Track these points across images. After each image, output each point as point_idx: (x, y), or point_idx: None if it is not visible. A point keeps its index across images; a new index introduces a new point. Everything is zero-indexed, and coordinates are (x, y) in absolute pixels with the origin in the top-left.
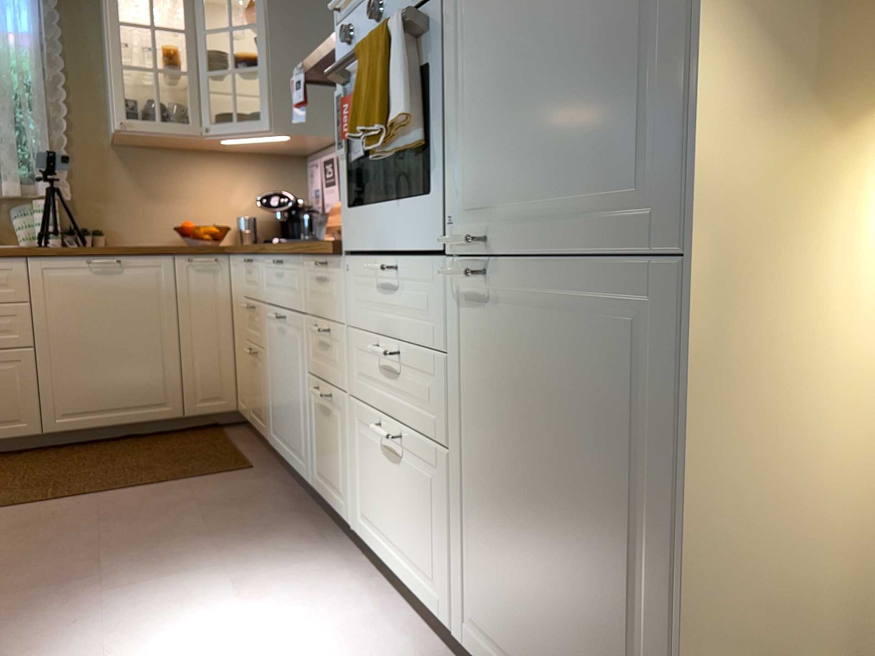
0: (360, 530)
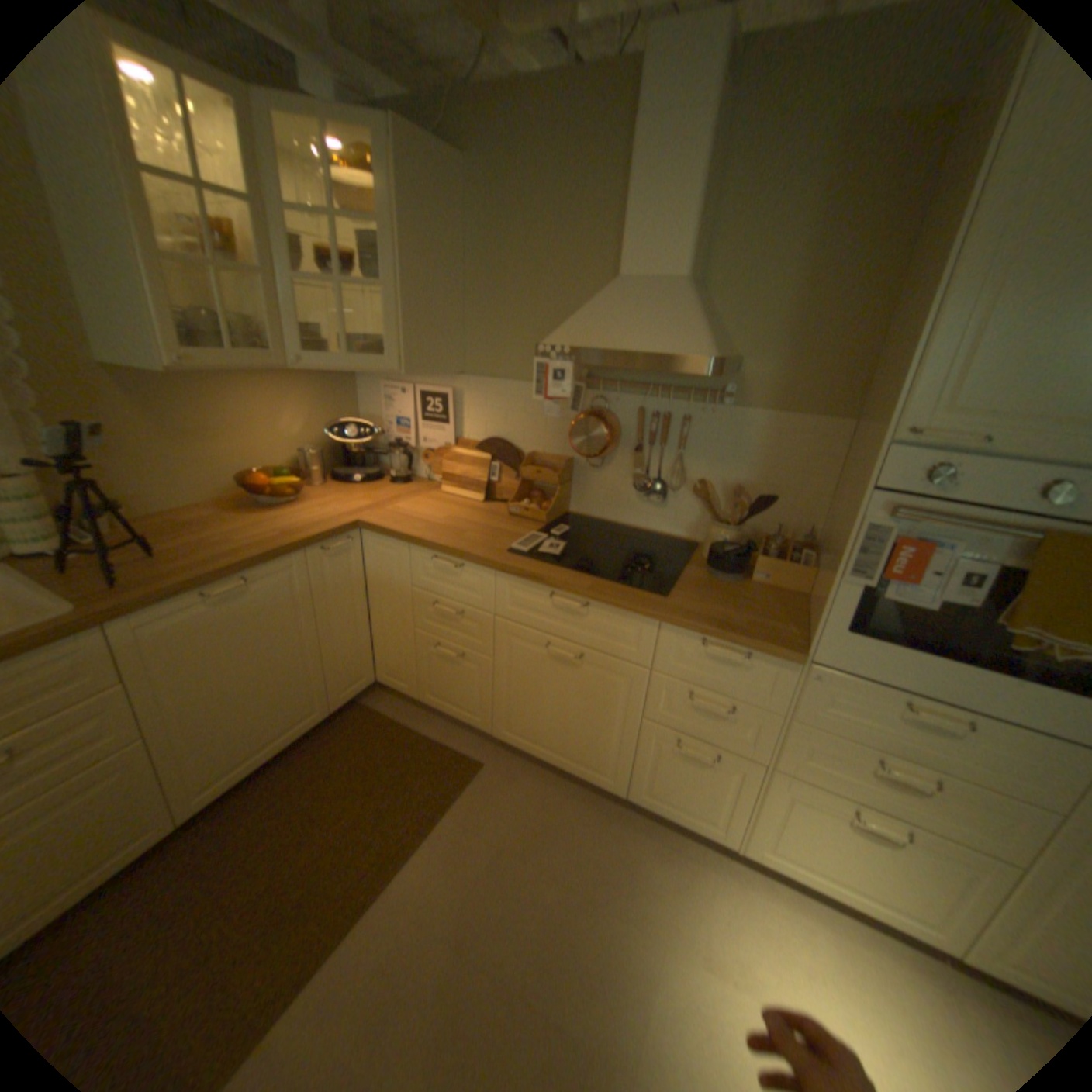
0: (762, 858)
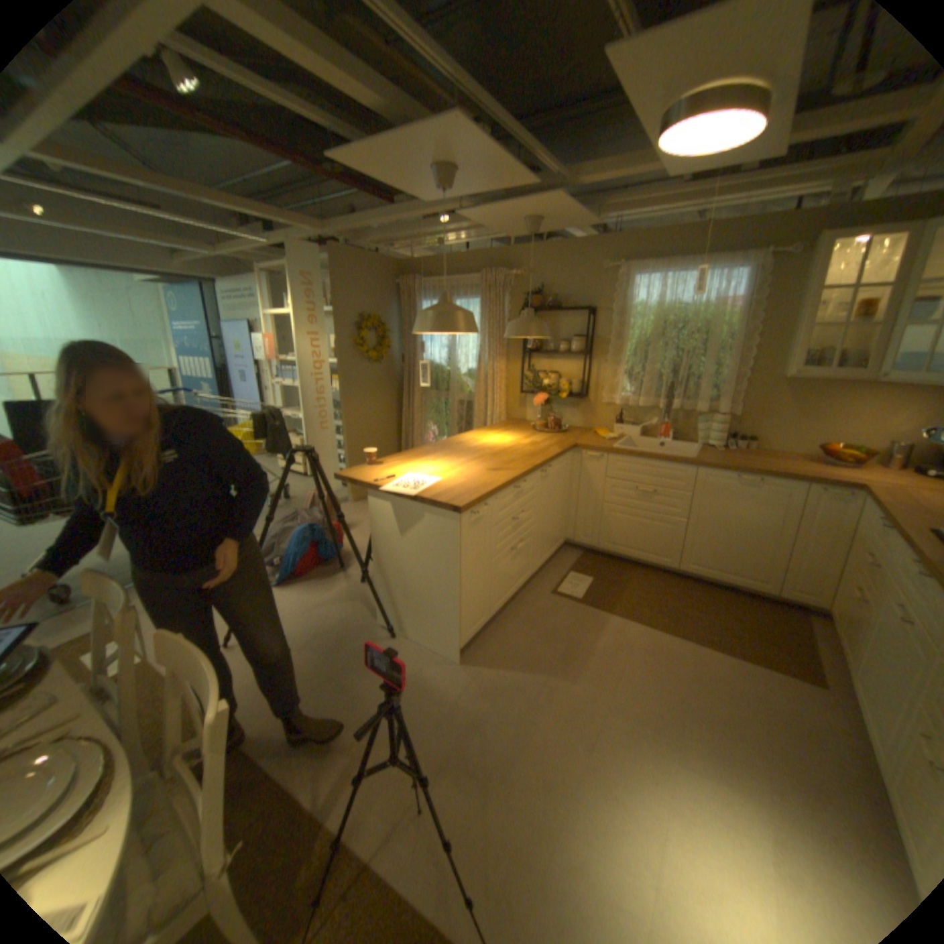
0: None
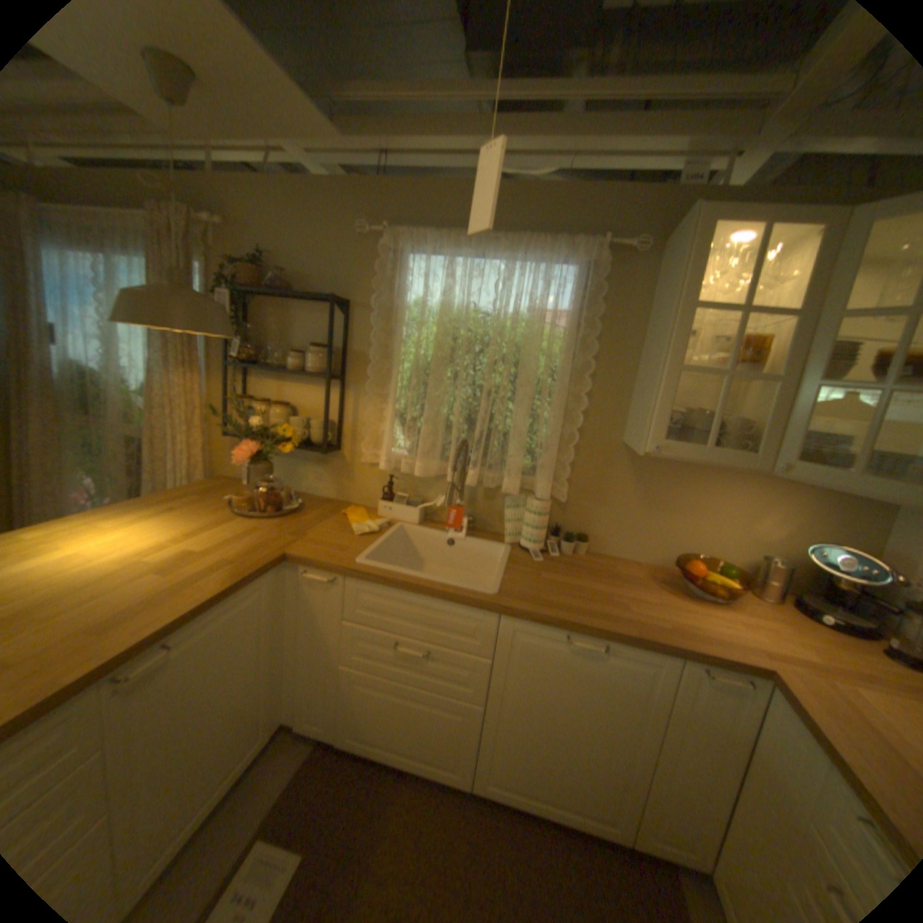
0: None
